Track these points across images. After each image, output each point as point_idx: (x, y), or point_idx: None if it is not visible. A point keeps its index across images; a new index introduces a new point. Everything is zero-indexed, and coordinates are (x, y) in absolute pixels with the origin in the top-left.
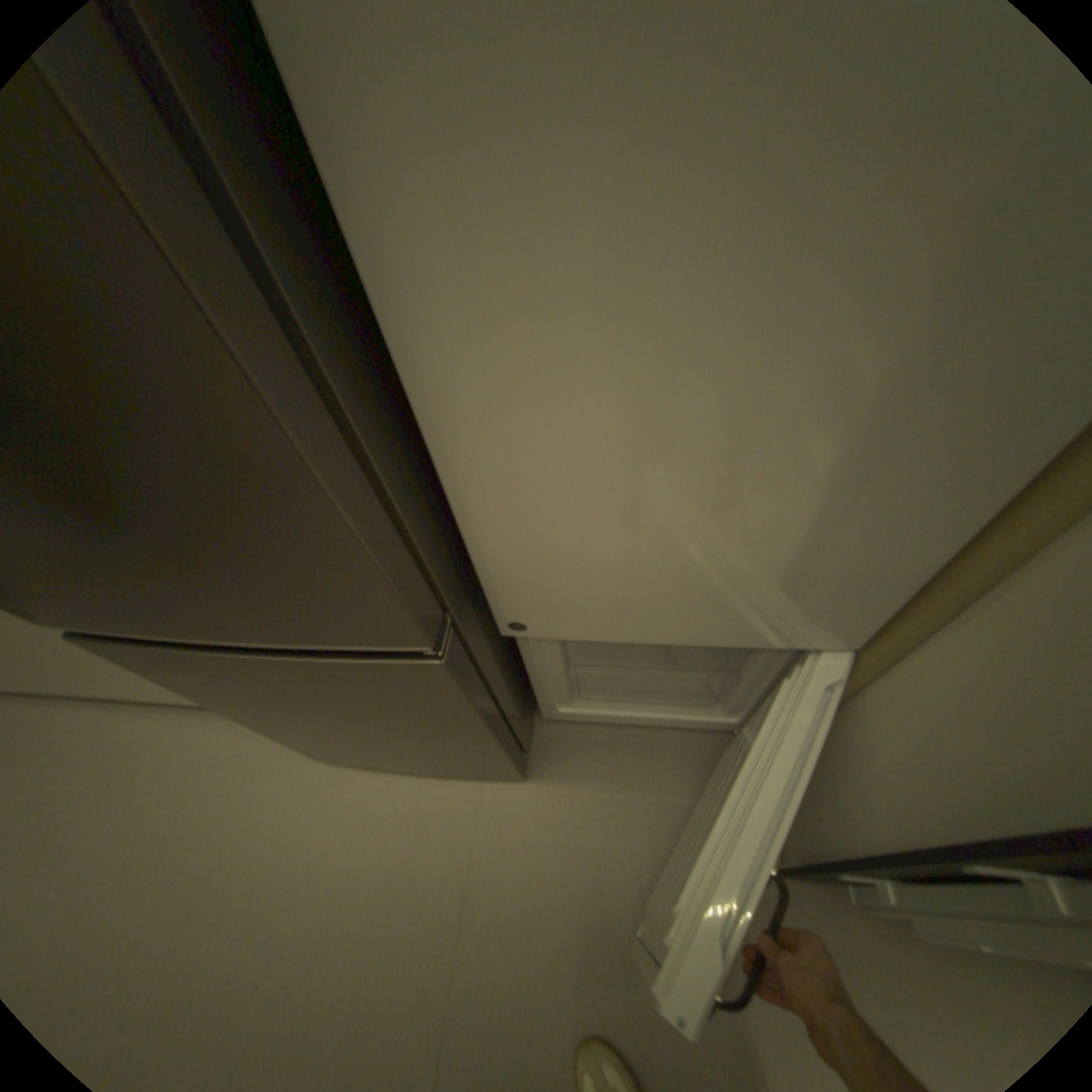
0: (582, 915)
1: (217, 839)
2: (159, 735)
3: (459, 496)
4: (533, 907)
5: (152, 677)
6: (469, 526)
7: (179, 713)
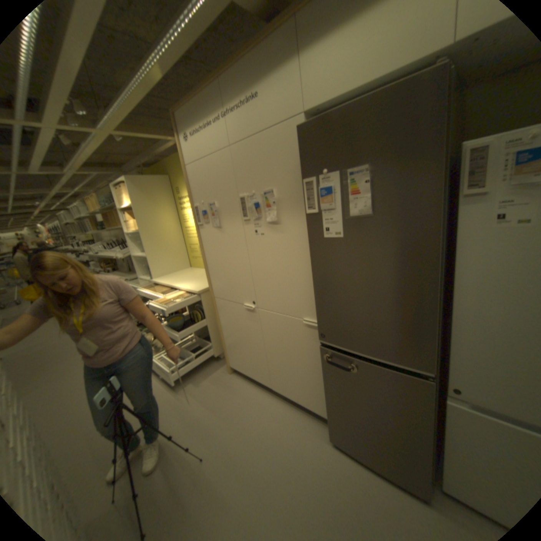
0: None
1: (289, 452)
2: (275, 407)
3: (455, 335)
4: None
5: (326, 368)
6: (454, 345)
7: (282, 403)
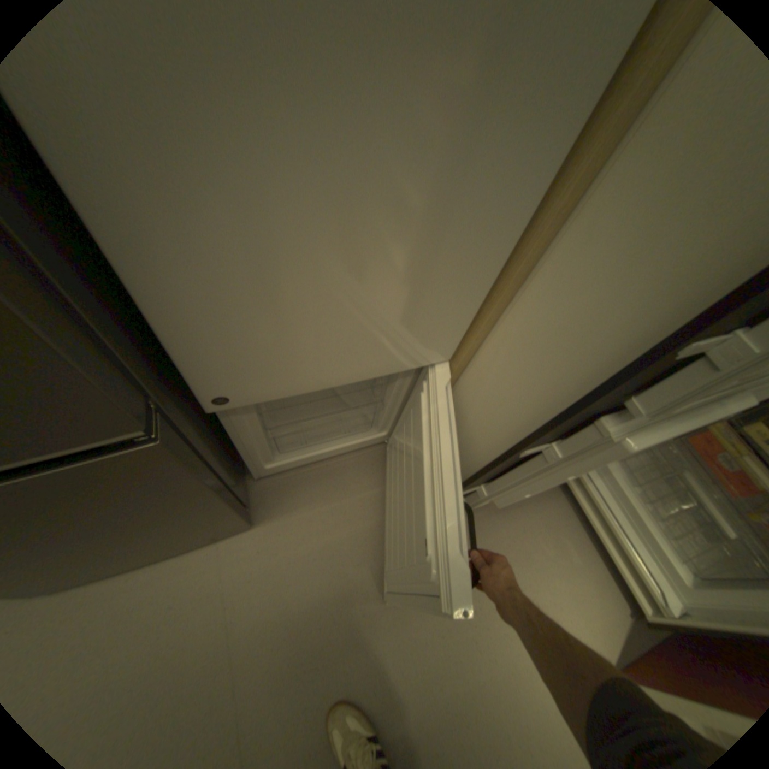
0: (318, 594)
1: None
2: None
3: (134, 275)
4: (282, 607)
5: None
6: (152, 307)
7: None
